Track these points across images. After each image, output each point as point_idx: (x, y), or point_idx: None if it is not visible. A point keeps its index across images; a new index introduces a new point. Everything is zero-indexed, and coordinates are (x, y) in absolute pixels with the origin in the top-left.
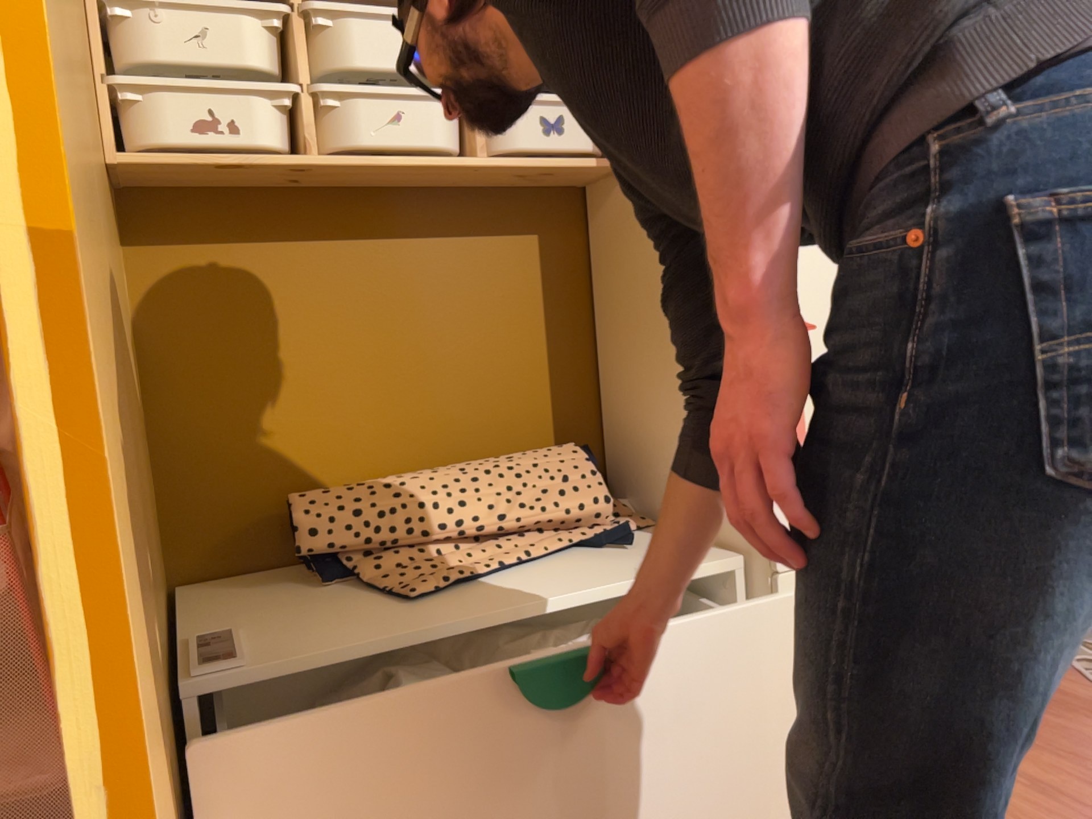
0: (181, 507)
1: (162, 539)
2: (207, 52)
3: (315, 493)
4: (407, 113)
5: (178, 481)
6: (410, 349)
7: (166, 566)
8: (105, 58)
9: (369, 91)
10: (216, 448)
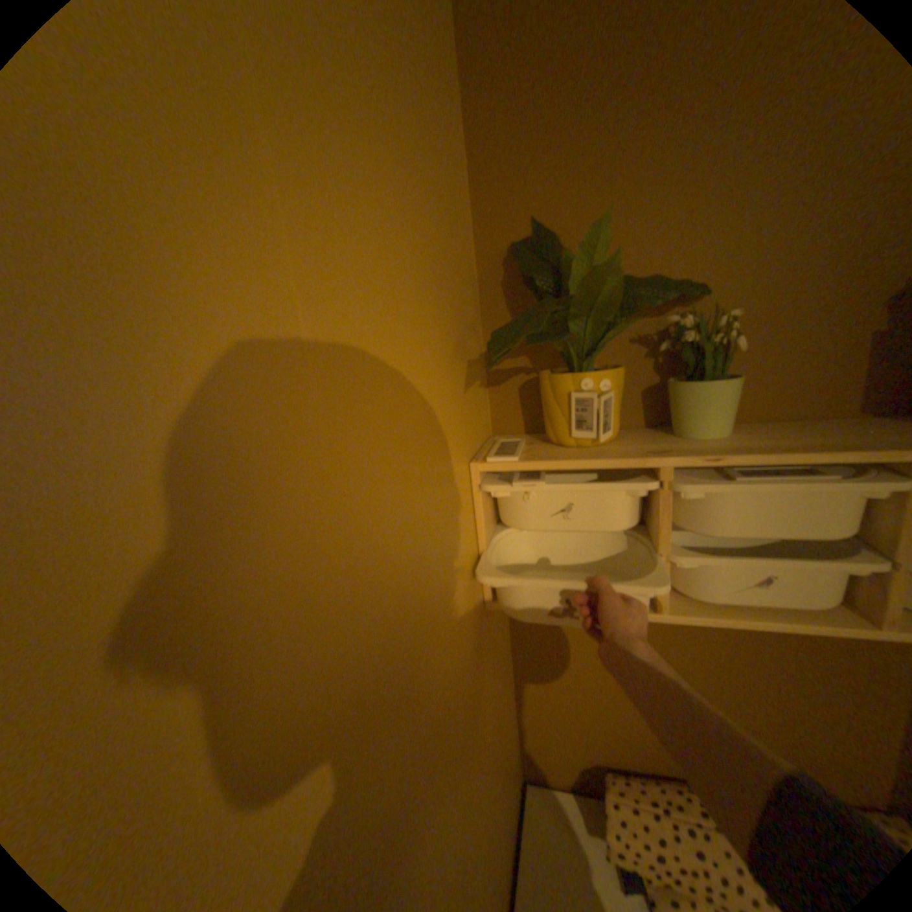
0: (532, 740)
1: (519, 759)
2: (569, 524)
3: (625, 804)
4: (785, 580)
5: (531, 726)
6: (730, 691)
7: (520, 772)
8: (488, 519)
9: (739, 564)
10: (557, 716)
